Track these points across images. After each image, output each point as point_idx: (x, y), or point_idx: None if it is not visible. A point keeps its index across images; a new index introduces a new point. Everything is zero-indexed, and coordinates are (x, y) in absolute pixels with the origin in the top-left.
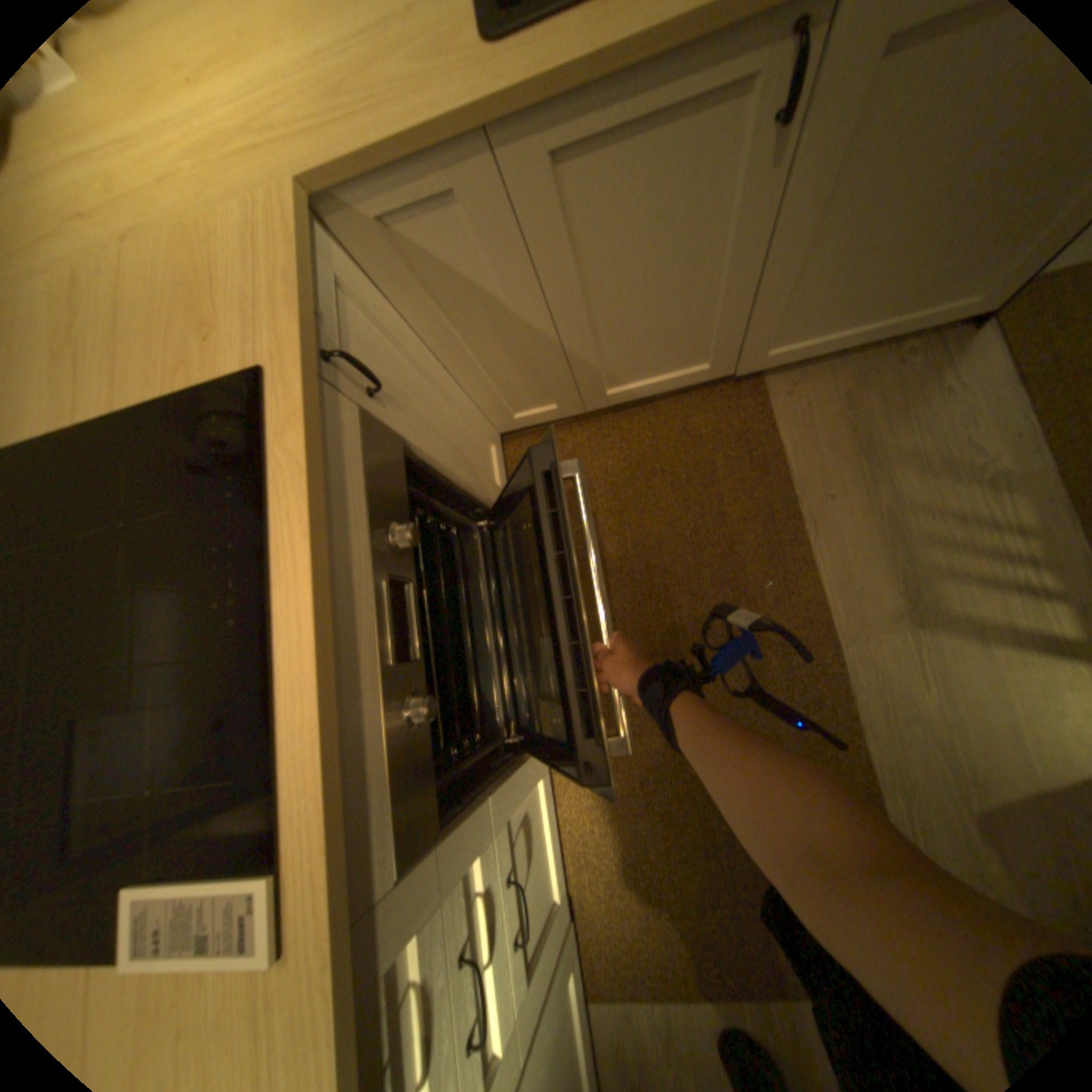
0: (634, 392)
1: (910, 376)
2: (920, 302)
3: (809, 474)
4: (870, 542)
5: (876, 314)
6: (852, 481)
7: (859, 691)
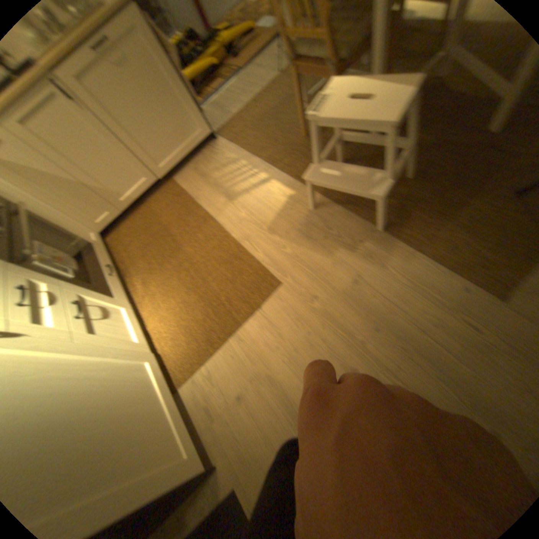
0: (130, 196)
1: (206, 156)
2: (184, 136)
3: (190, 188)
4: (211, 192)
5: (176, 144)
6: (201, 183)
7: (222, 224)
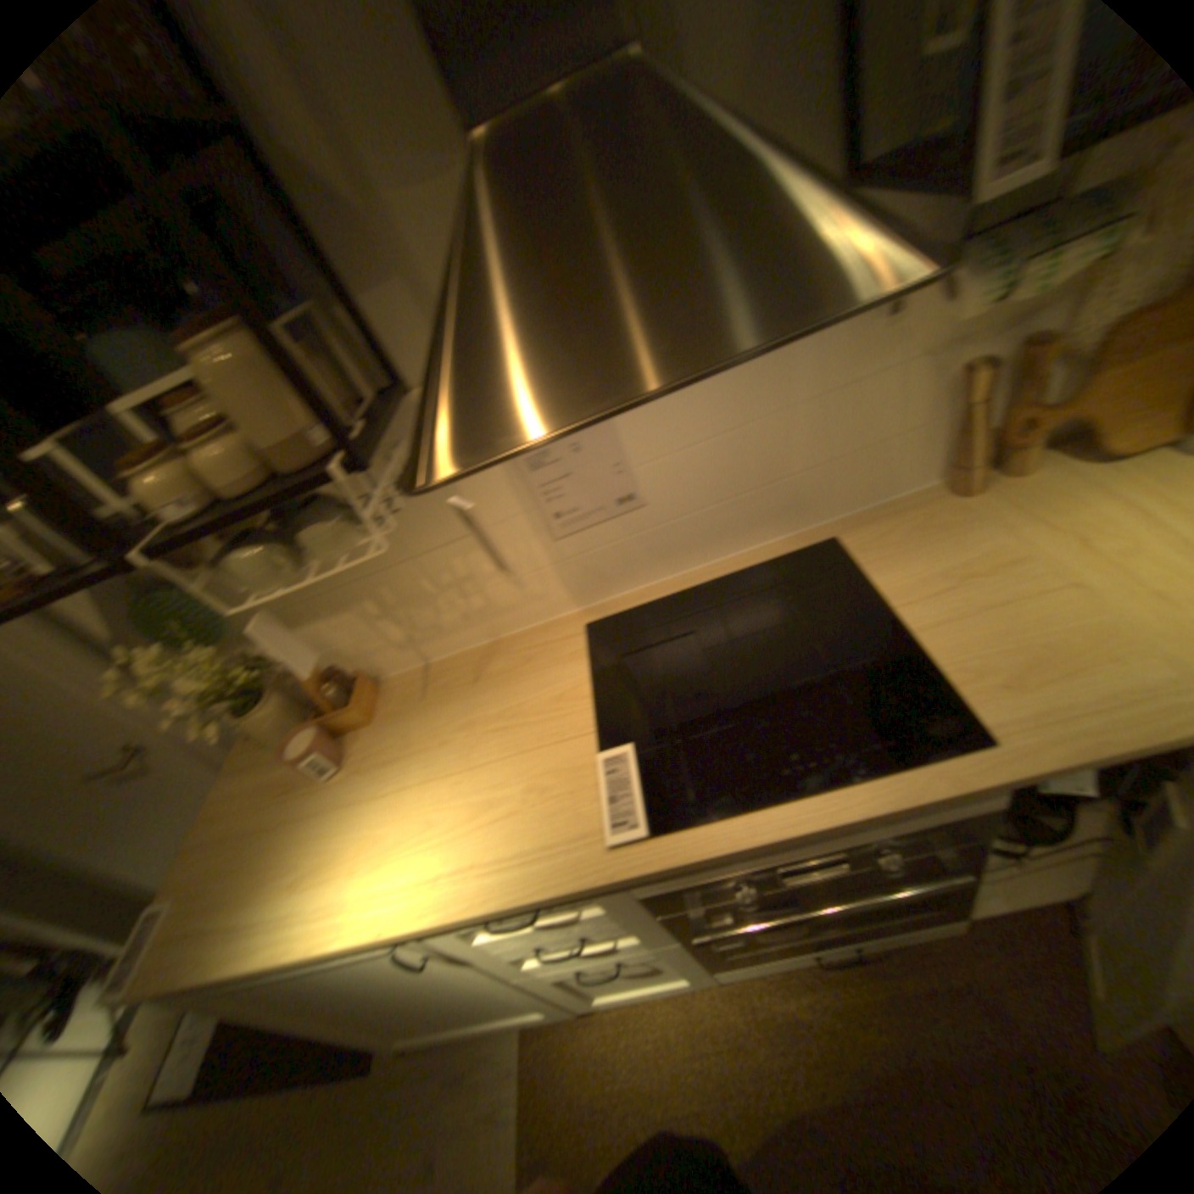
0: None
1: None
2: None
3: None
4: None
5: None
6: None
7: None
